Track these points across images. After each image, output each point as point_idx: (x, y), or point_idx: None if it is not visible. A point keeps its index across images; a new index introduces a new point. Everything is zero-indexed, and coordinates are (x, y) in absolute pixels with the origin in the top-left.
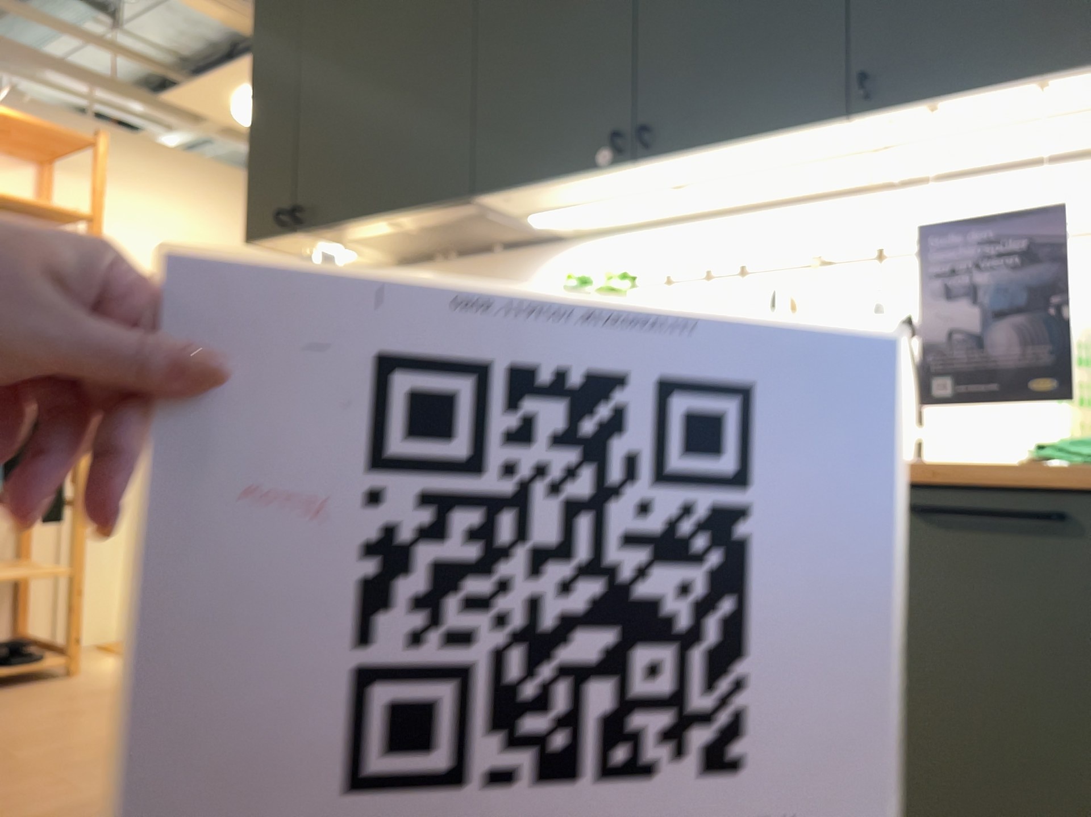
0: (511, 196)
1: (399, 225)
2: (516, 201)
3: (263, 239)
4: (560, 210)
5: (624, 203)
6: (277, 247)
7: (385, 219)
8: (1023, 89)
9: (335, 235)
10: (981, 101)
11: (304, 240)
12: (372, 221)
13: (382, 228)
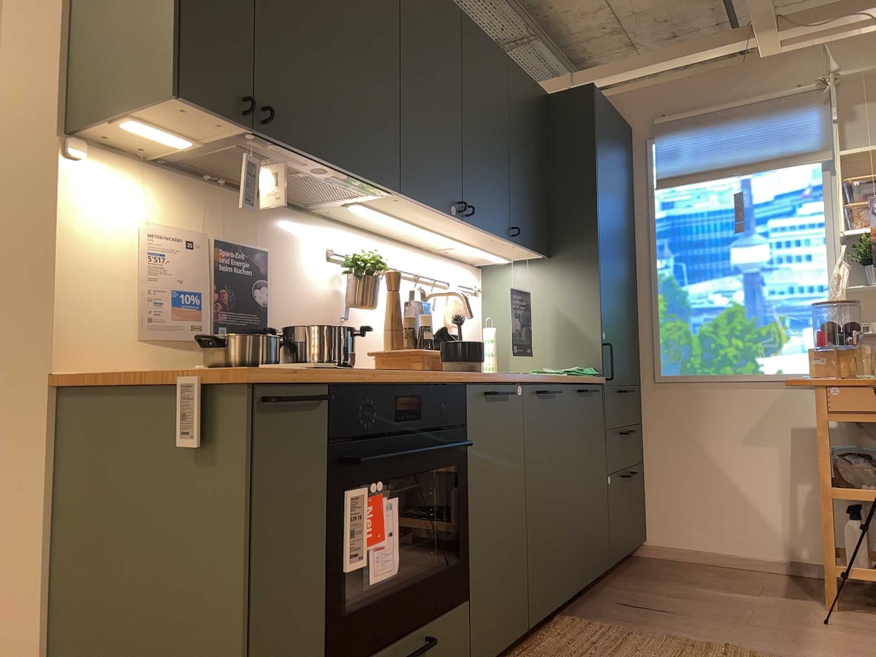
0: (401, 198)
1: (317, 170)
2: (390, 199)
3: (197, 104)
4: (377, 209)
5: (399, 220)
6: (176, 111)
7: (333, 167)
8: (528, 250)
9: (265, 147)
10: (520, 248)
11: (222, 128)
12: (321, 162)
13: (300, 164)
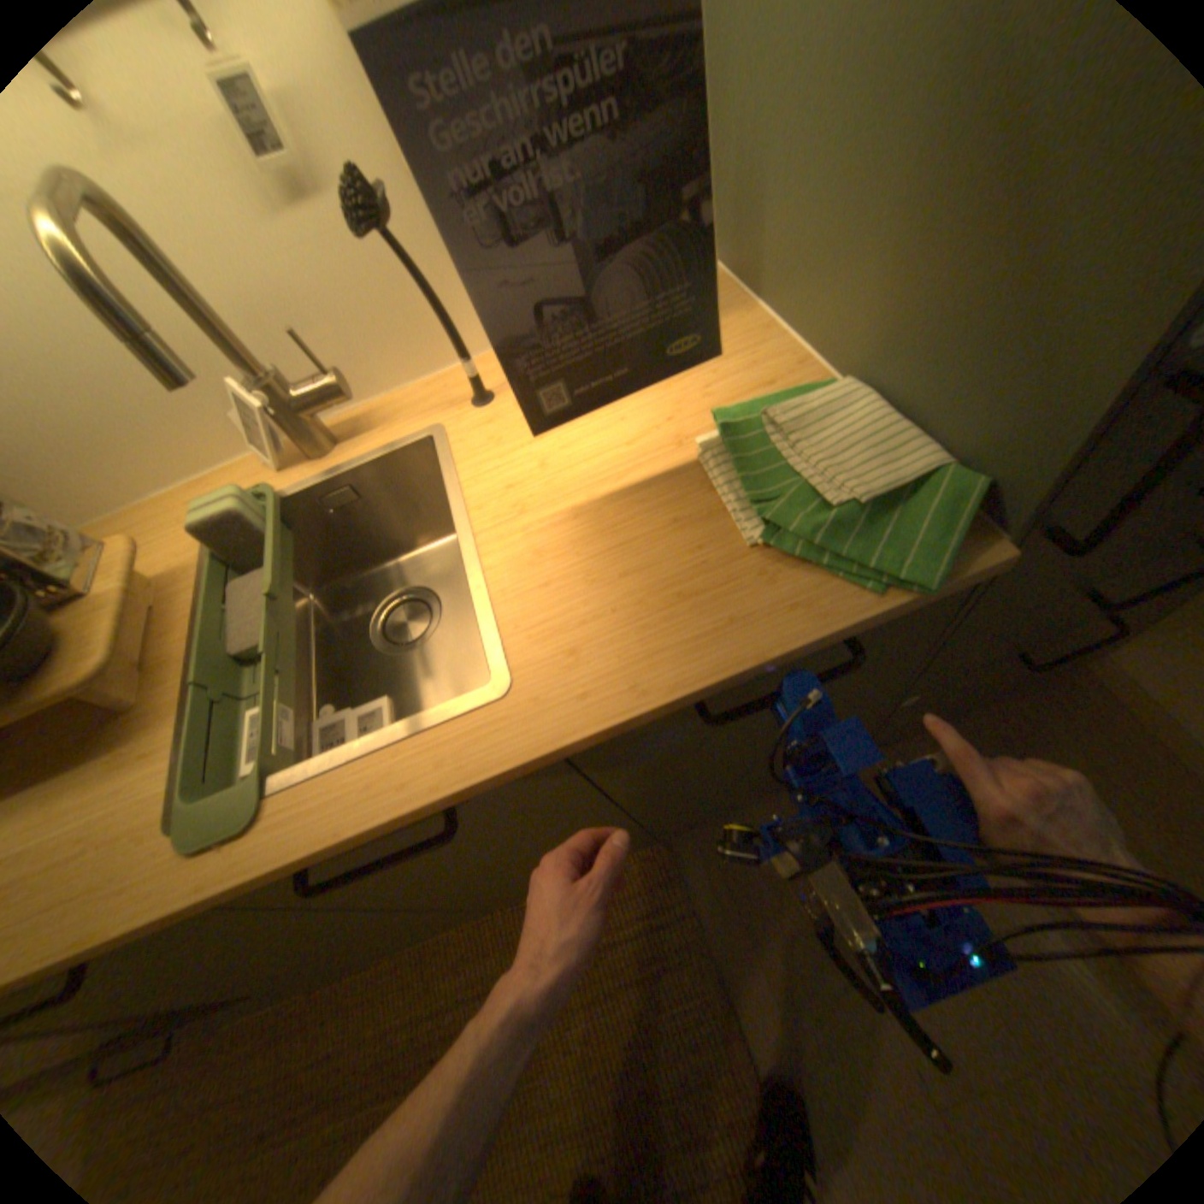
0: None
1: None
2: None
3: None
4: None
5: None
6: None
7: None
8: None
9: None
10: None
11: None
12: None
13: None
